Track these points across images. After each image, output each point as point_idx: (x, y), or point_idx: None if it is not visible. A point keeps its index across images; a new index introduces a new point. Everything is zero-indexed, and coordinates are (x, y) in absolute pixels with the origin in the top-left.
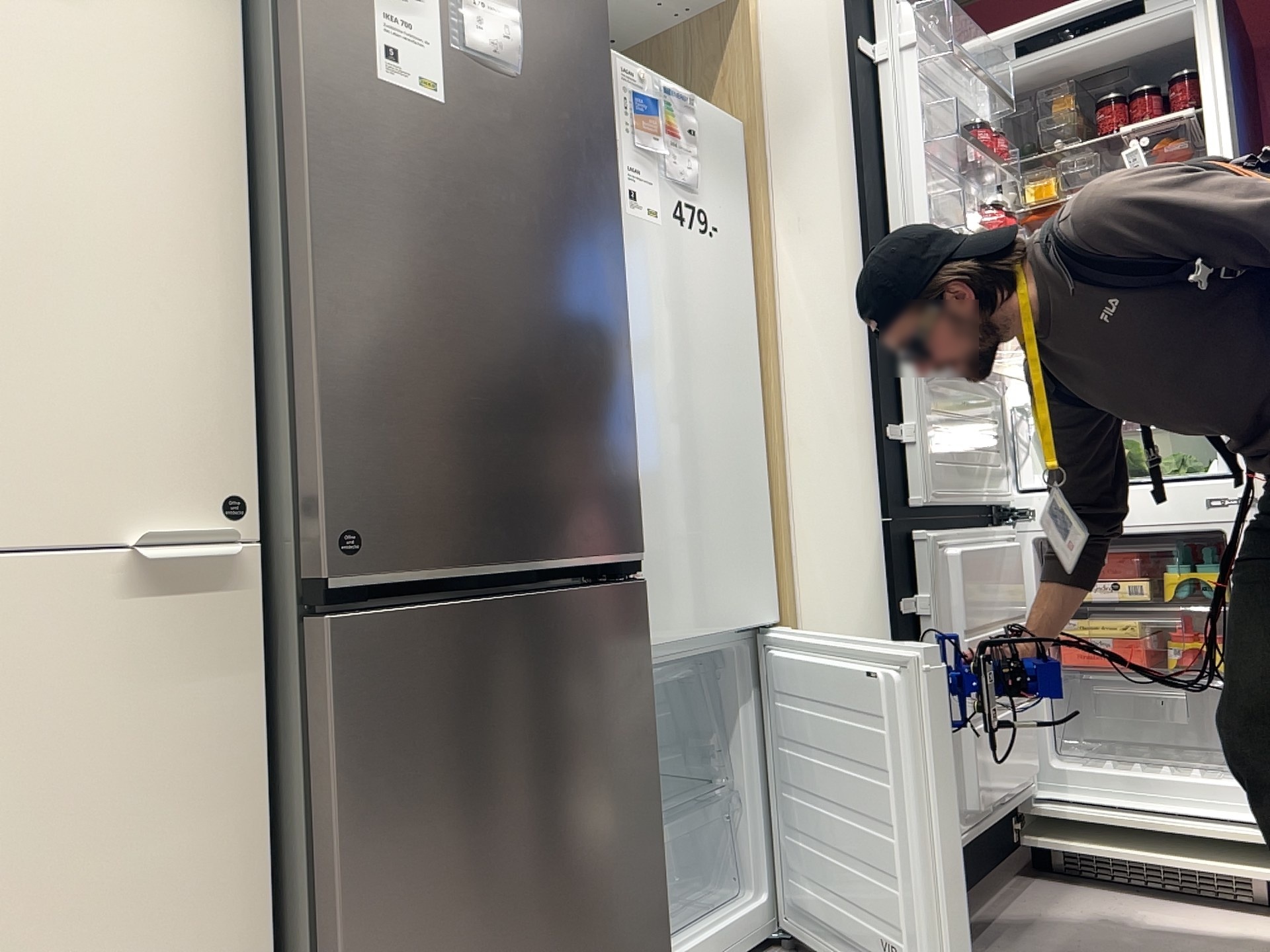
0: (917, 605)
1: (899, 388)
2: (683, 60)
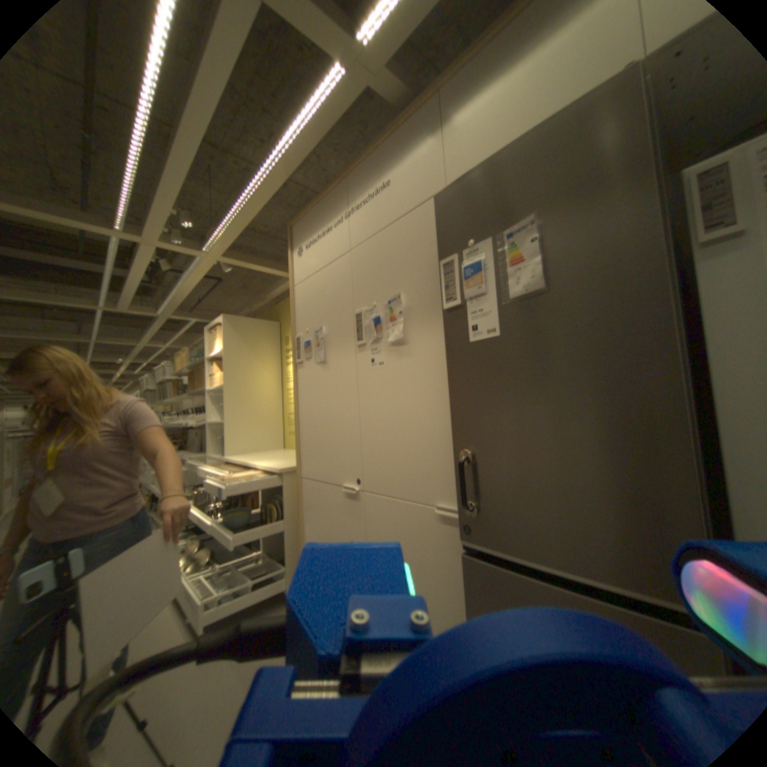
0: None
1: None
2: None
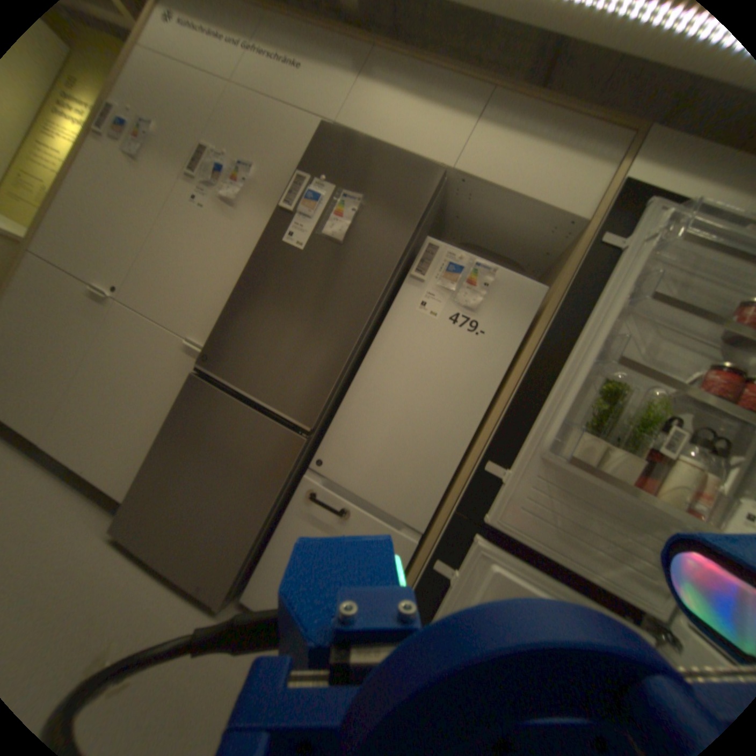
0: (452, 575)
1: (517, 449)
2: (562, 261)
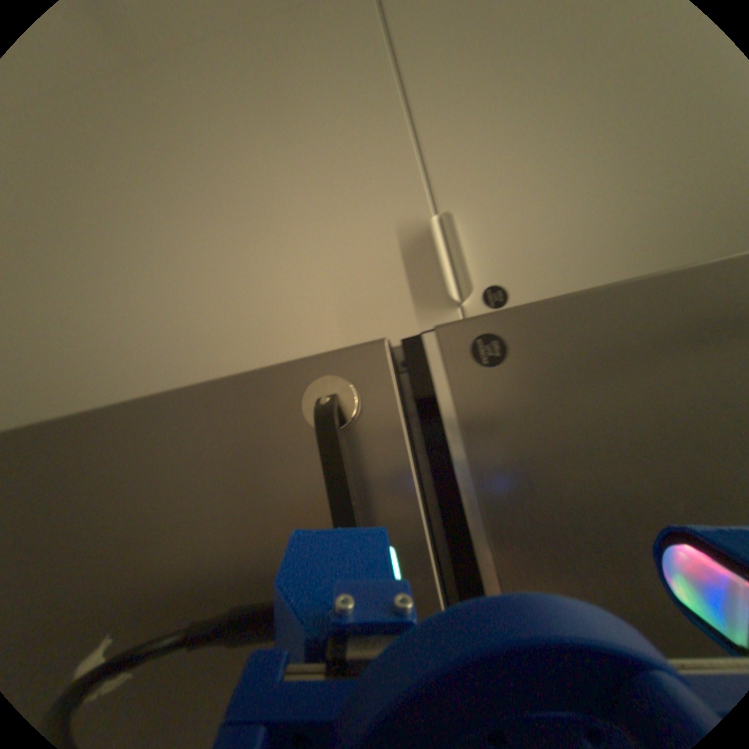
0: None
1: None
2: None
